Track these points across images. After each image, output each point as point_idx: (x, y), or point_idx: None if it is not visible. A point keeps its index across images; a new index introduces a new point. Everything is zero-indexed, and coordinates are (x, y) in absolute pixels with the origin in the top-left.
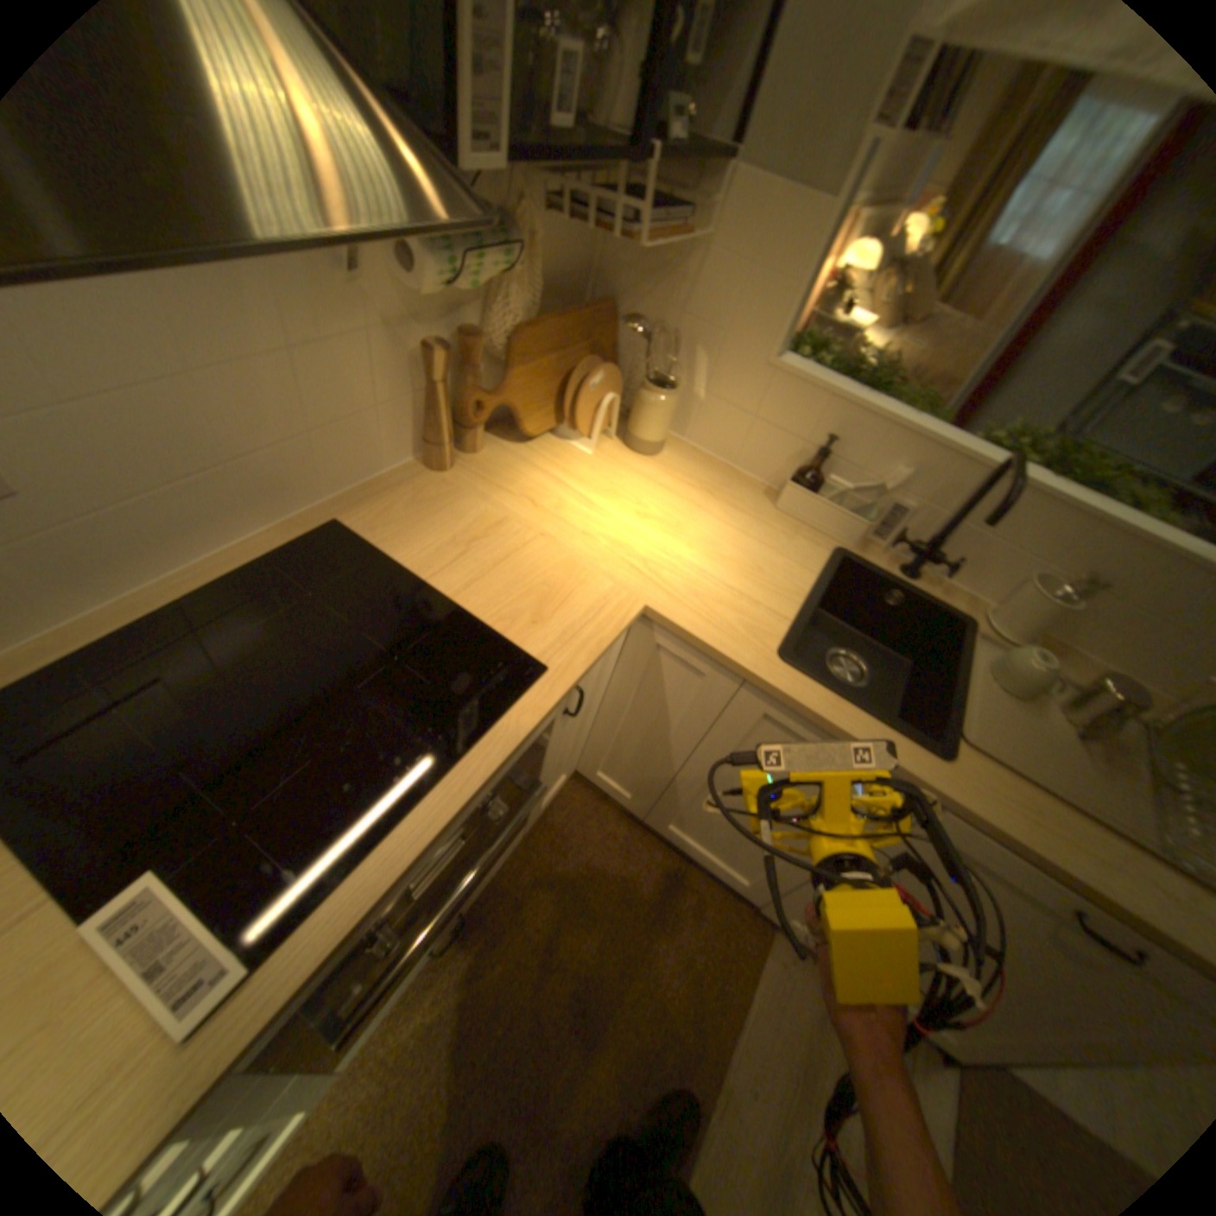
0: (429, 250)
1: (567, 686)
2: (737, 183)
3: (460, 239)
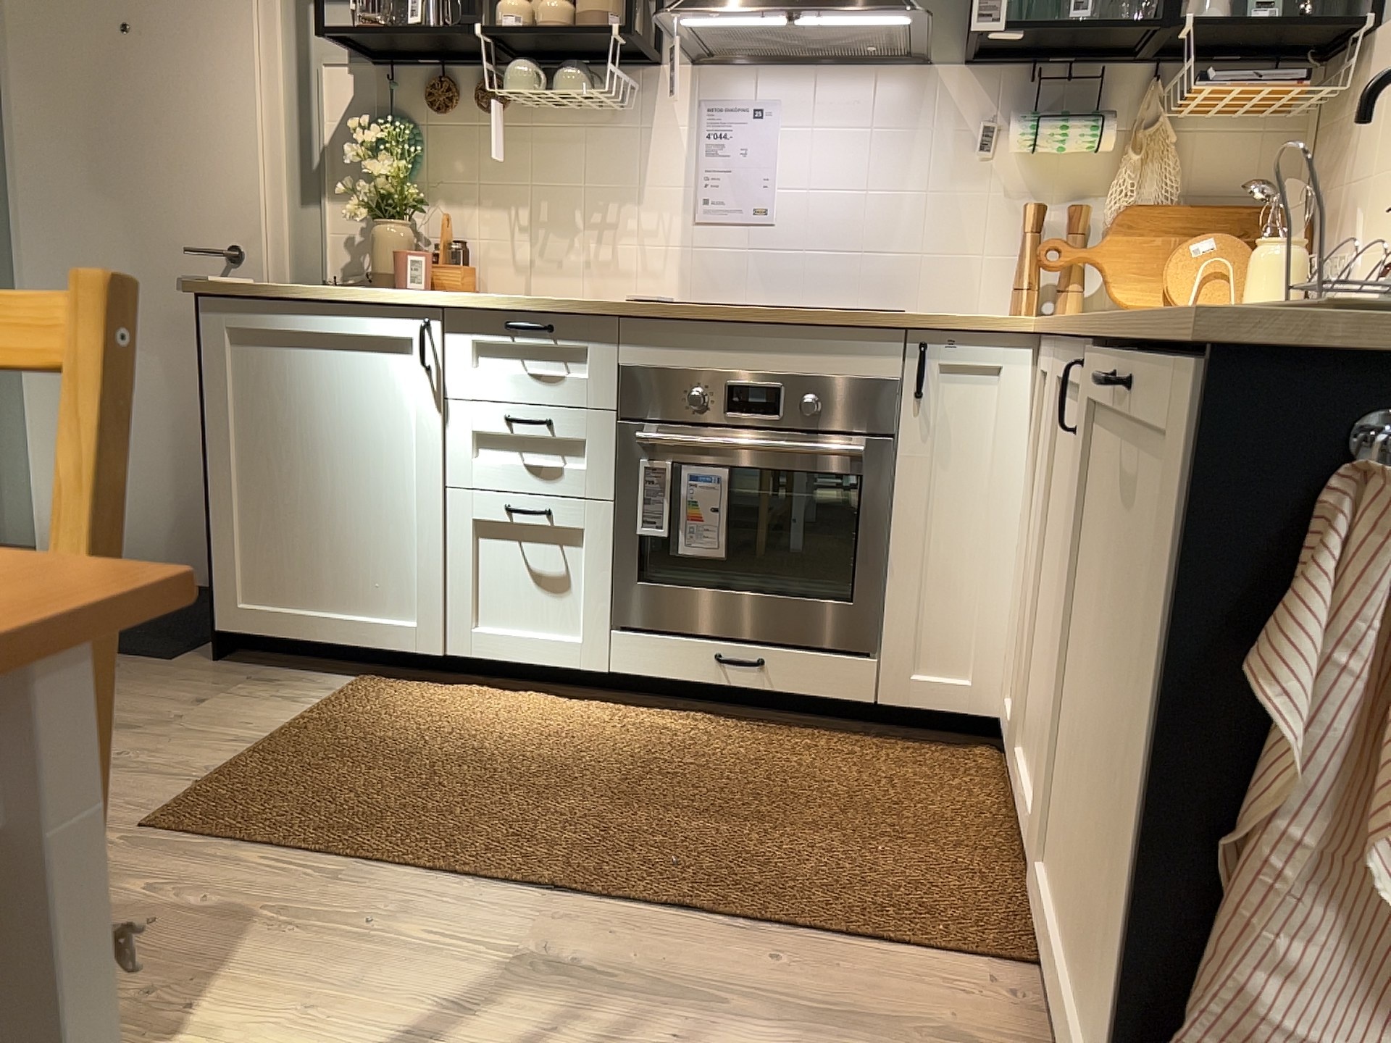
0: (1012, 121)
1: (903, 316)
2: (1377, 47)
3: (1044, 119)
